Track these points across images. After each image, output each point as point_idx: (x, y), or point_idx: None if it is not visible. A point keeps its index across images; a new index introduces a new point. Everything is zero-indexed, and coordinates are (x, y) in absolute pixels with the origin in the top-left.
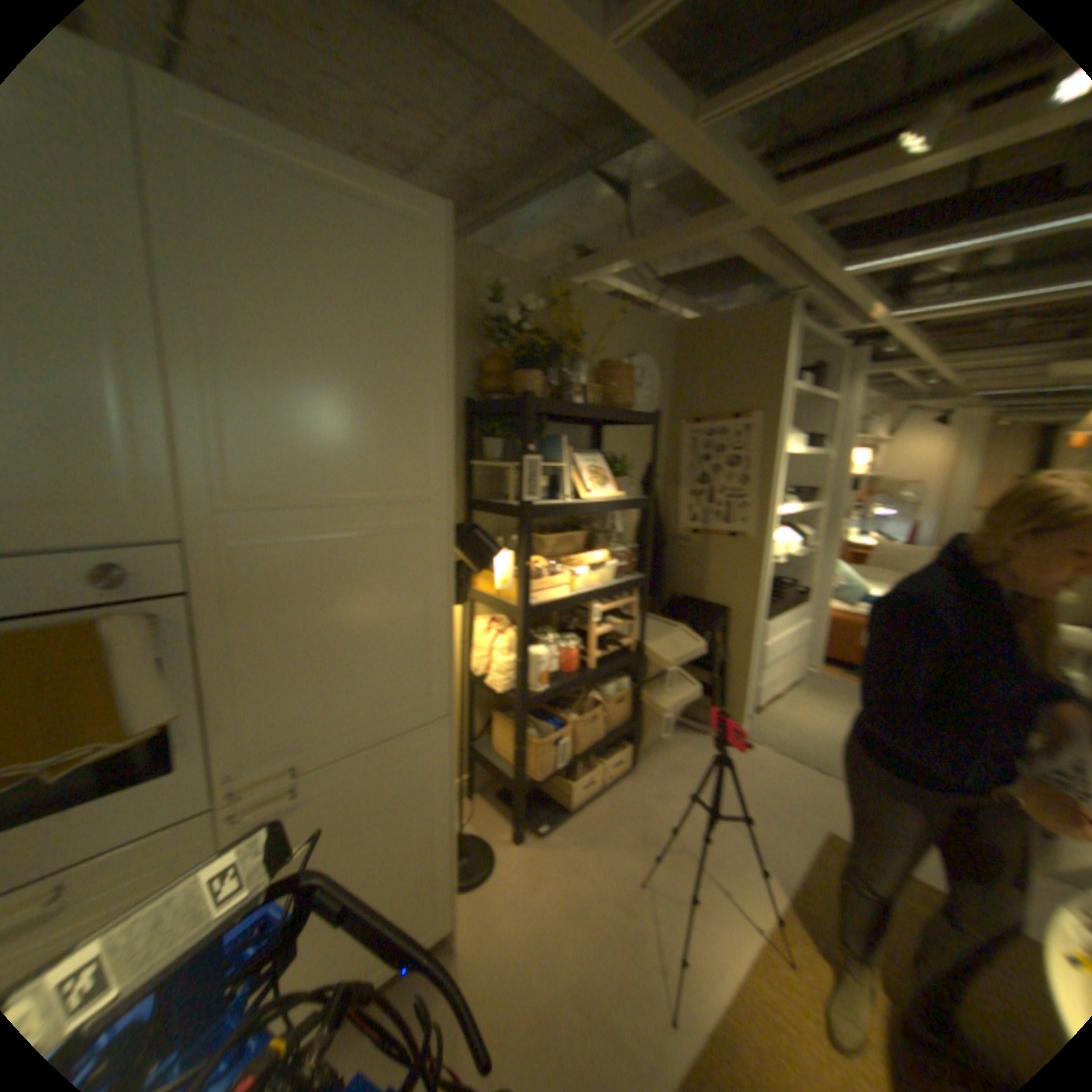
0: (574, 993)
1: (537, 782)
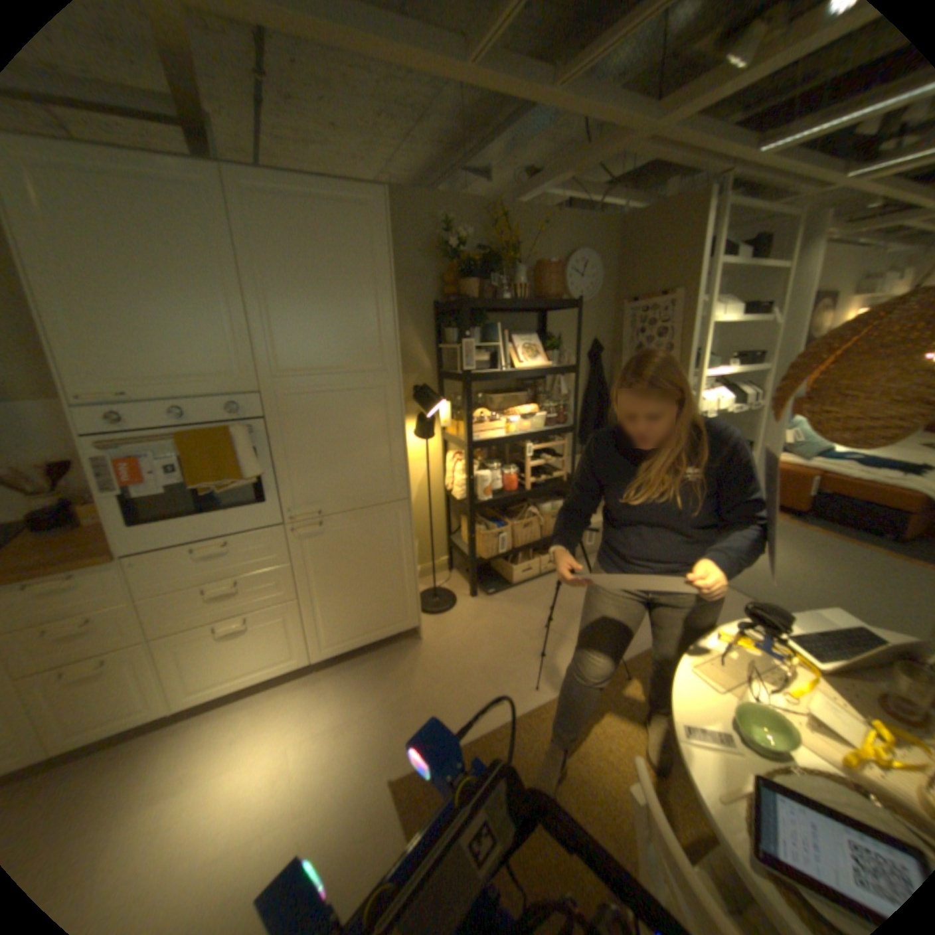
0: (482, 666)
1: (483, 559)
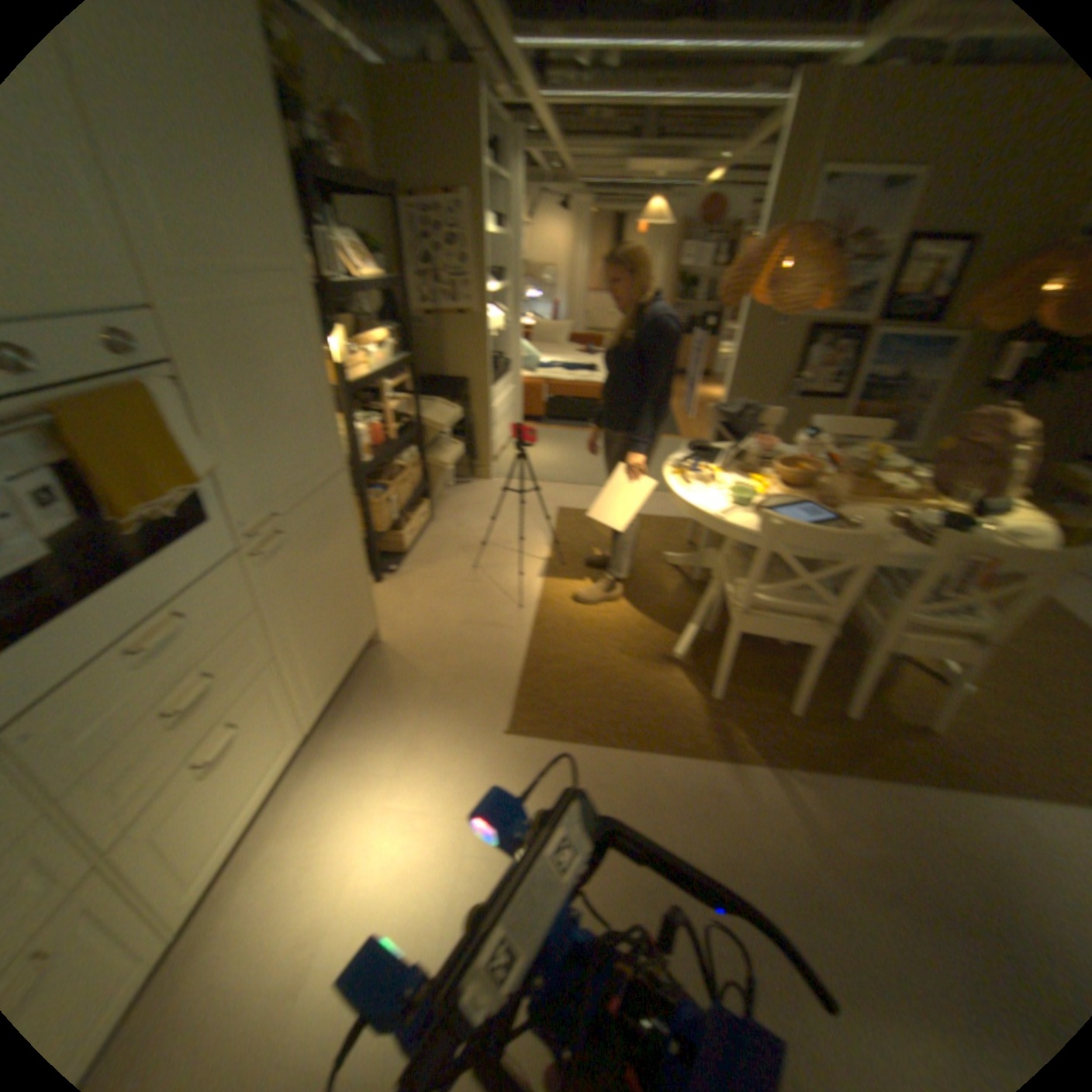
0: (460, 622)
1: (377, 533)
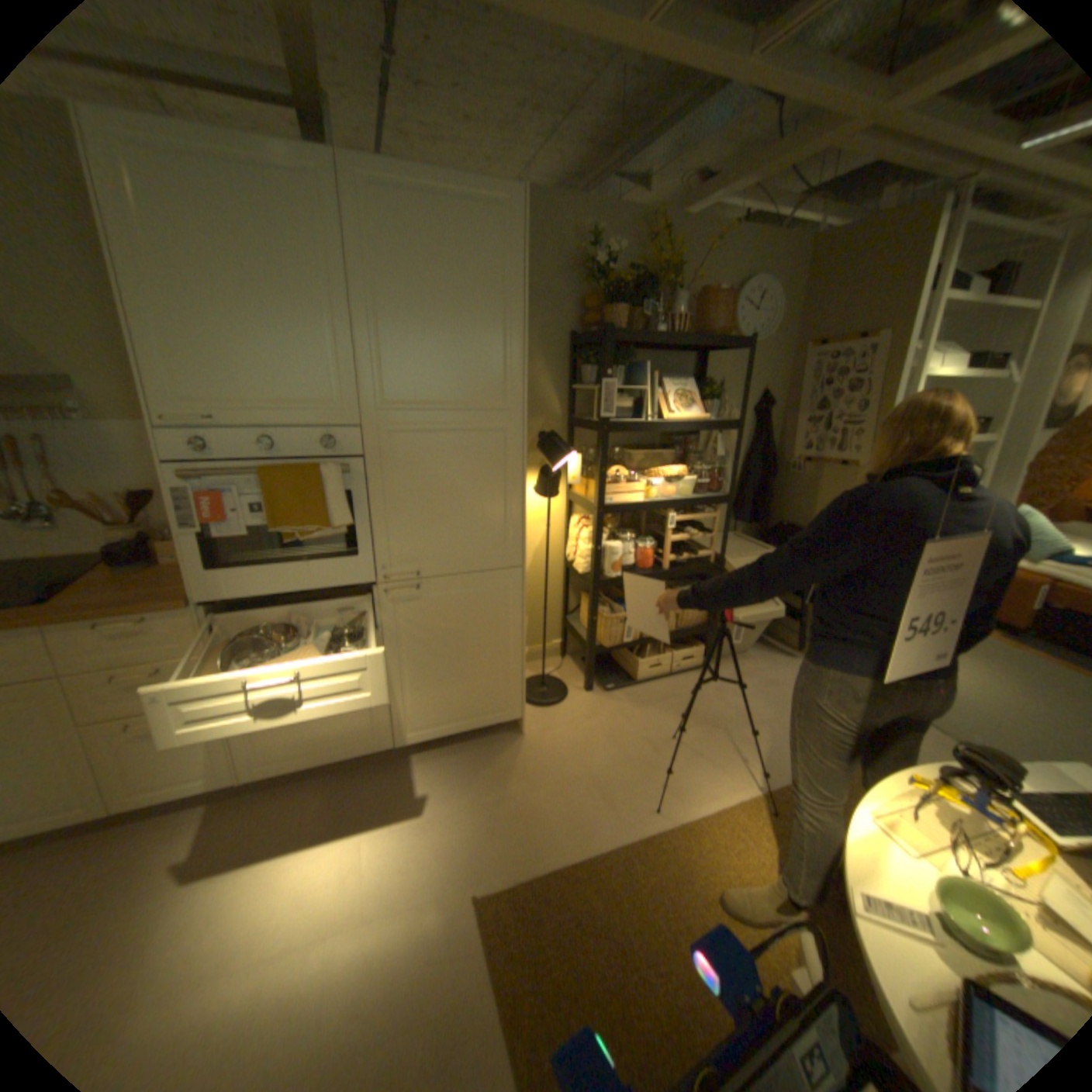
0: (592, 775)
1: (603, 647)
